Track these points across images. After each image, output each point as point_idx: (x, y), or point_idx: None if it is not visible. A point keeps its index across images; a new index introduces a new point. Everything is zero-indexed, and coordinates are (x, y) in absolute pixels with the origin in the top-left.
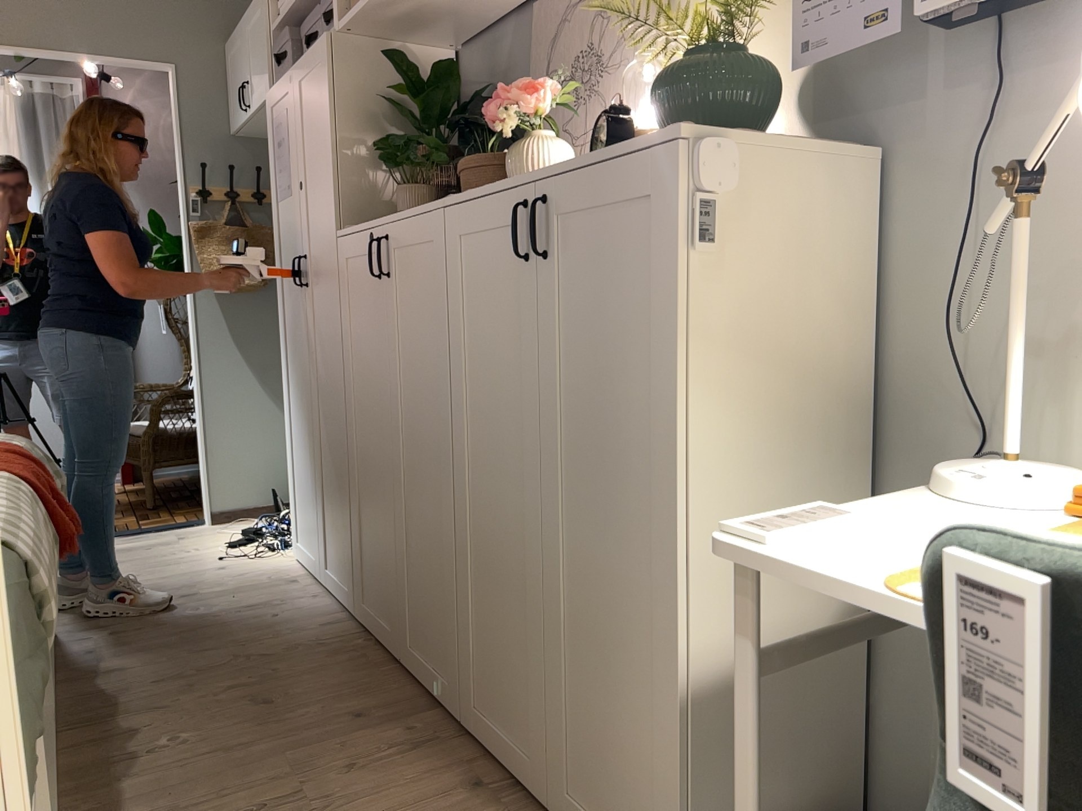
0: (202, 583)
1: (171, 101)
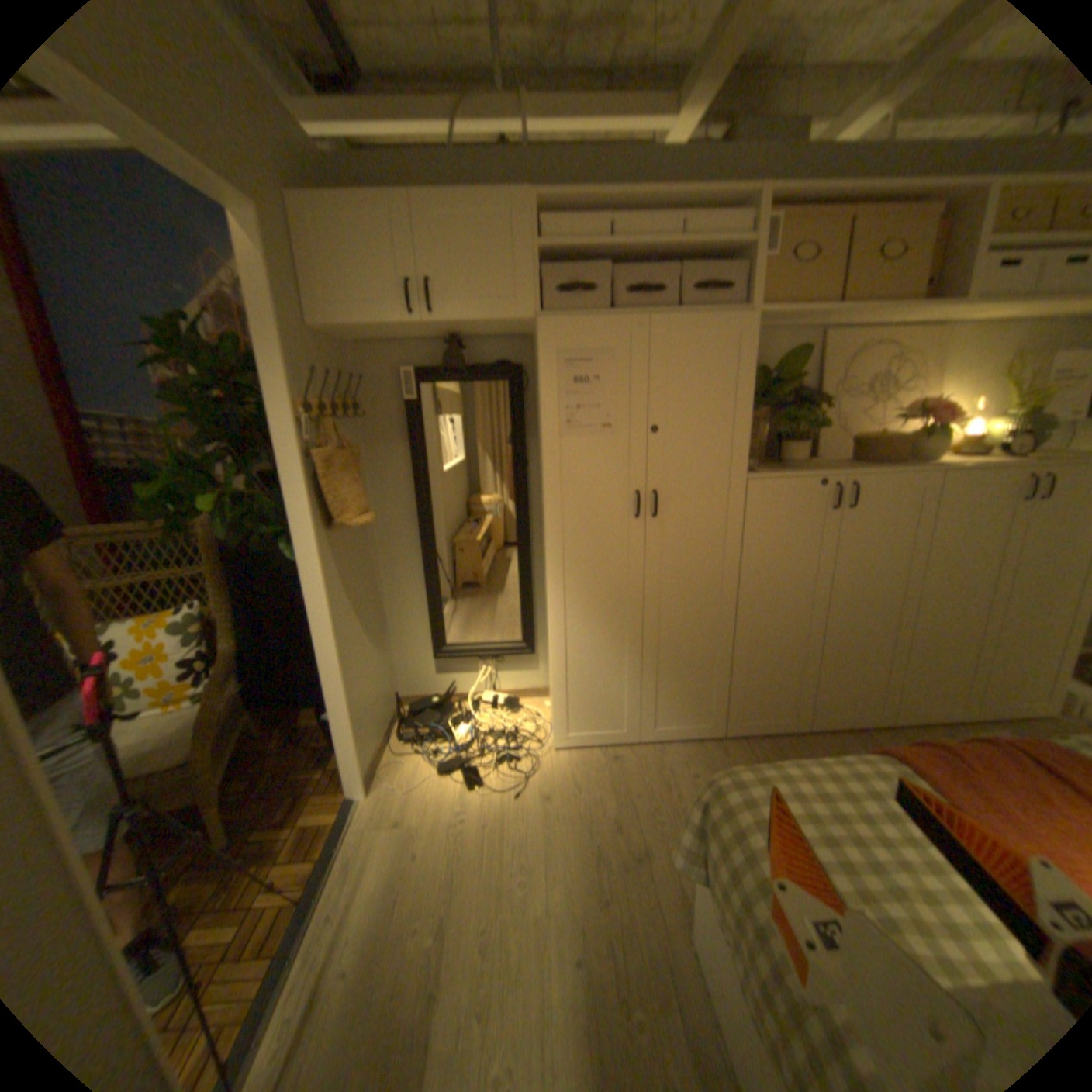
0: (582, 815)
1: (244, 265)
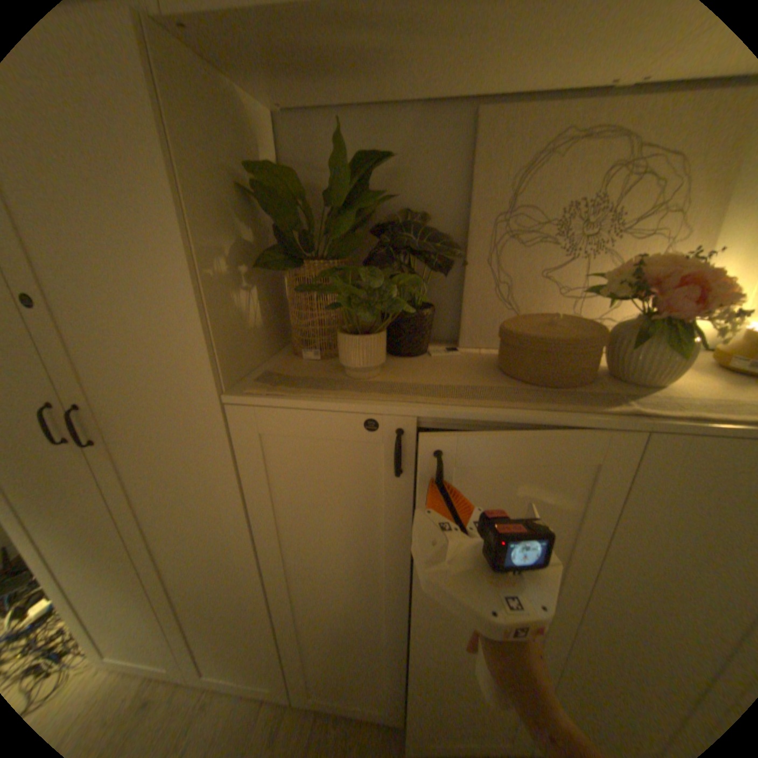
0: None
1: None
